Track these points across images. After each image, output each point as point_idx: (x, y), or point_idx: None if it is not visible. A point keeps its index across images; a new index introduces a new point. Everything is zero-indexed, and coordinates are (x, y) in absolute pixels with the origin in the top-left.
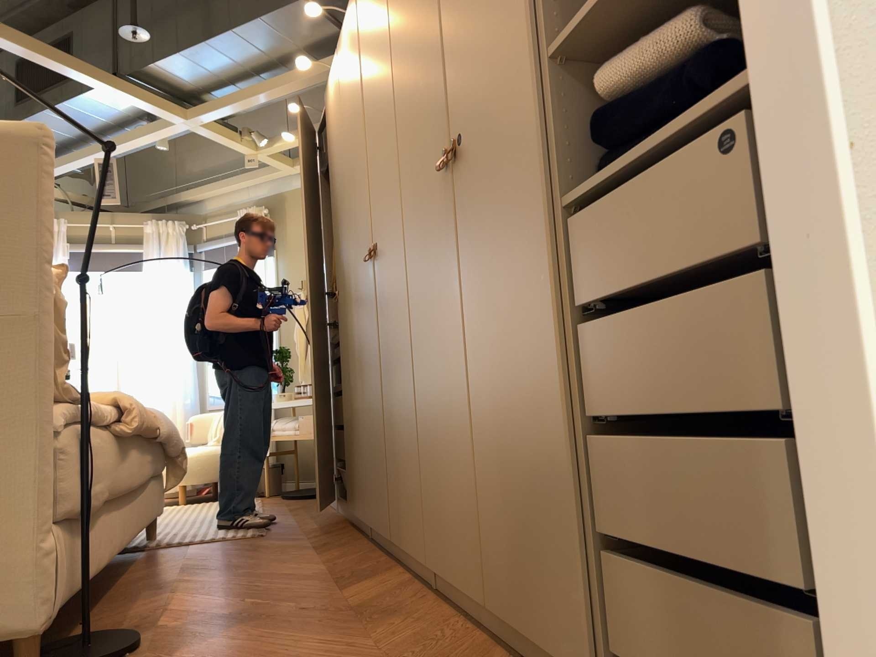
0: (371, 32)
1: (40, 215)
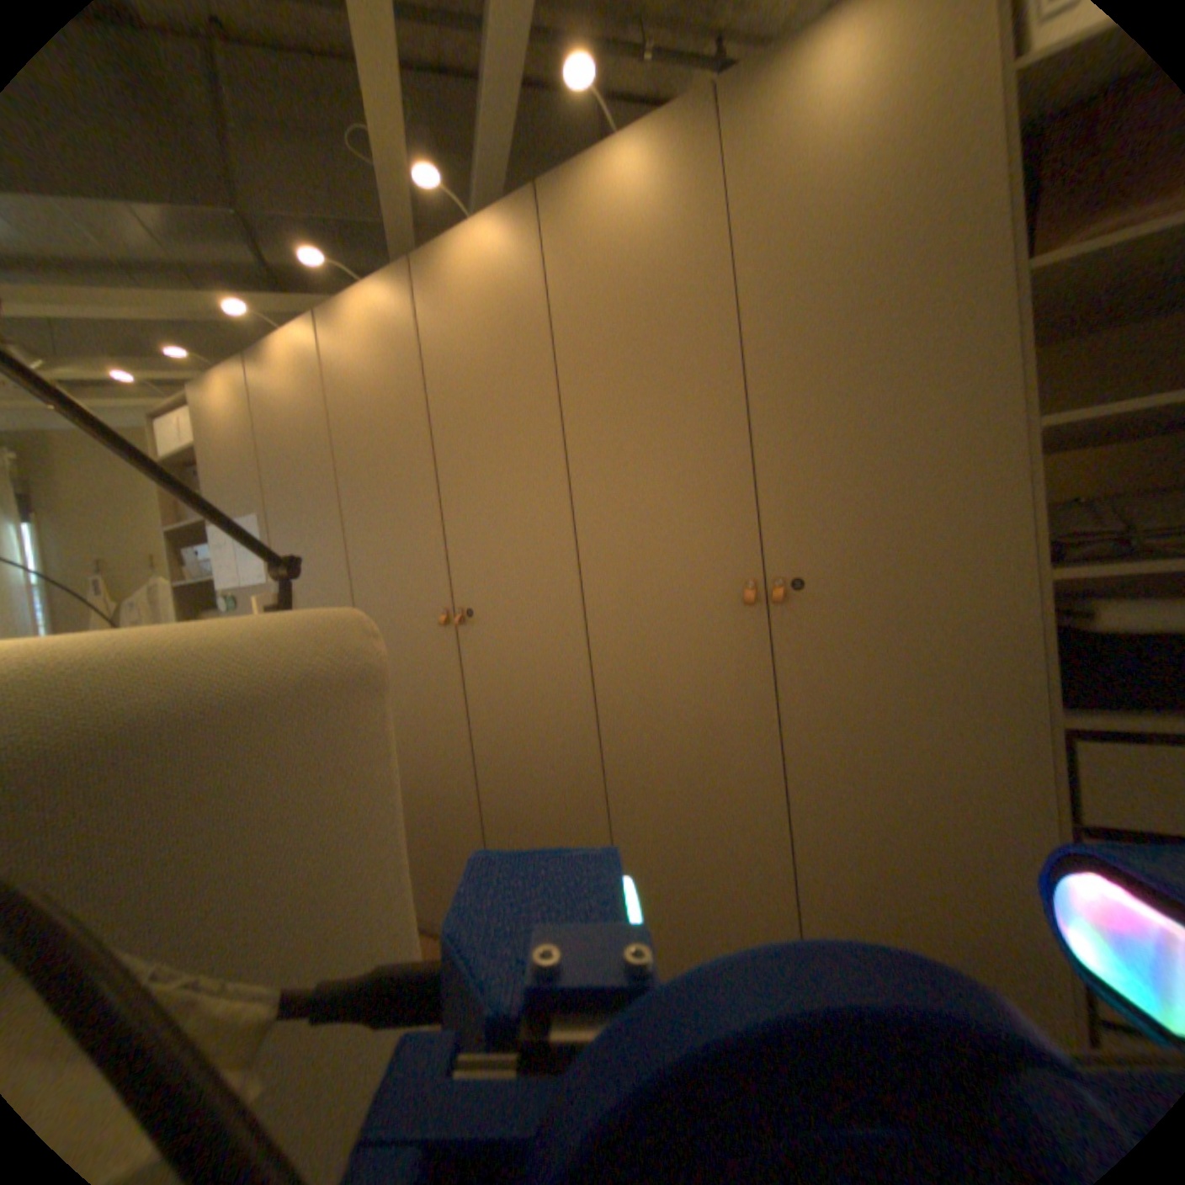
0: (458, 343)
1: (308, 853)
